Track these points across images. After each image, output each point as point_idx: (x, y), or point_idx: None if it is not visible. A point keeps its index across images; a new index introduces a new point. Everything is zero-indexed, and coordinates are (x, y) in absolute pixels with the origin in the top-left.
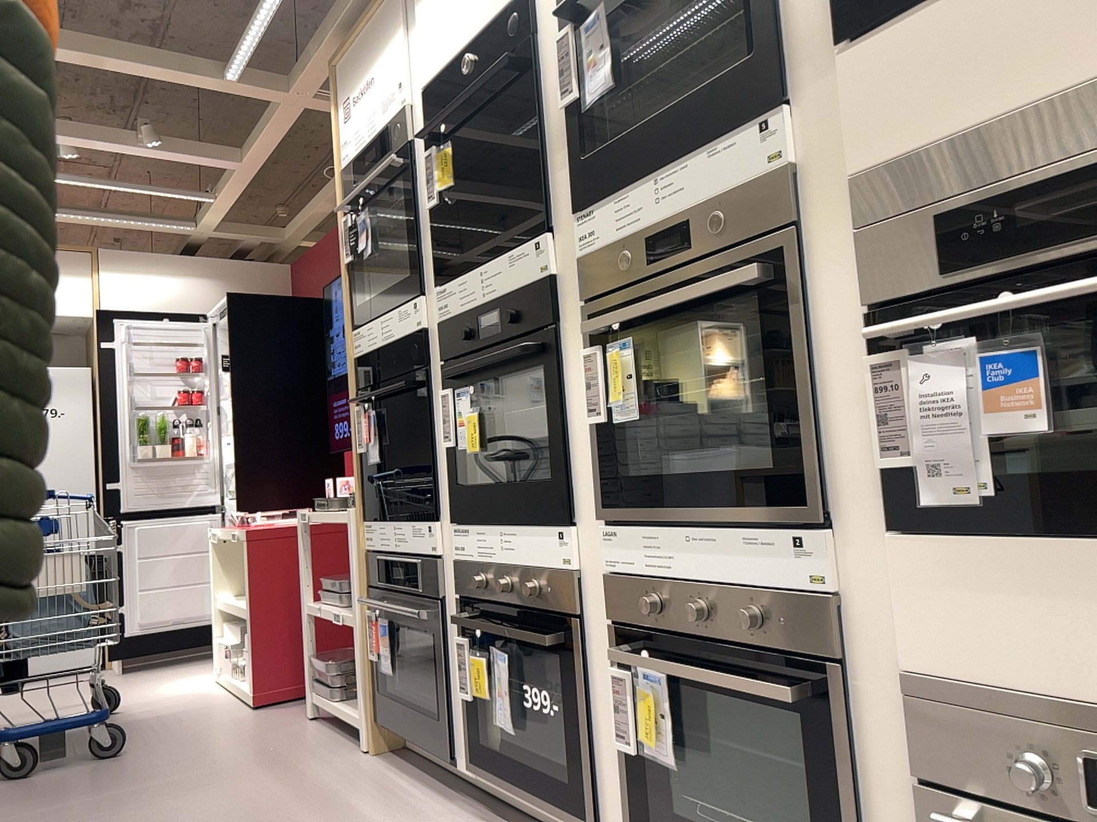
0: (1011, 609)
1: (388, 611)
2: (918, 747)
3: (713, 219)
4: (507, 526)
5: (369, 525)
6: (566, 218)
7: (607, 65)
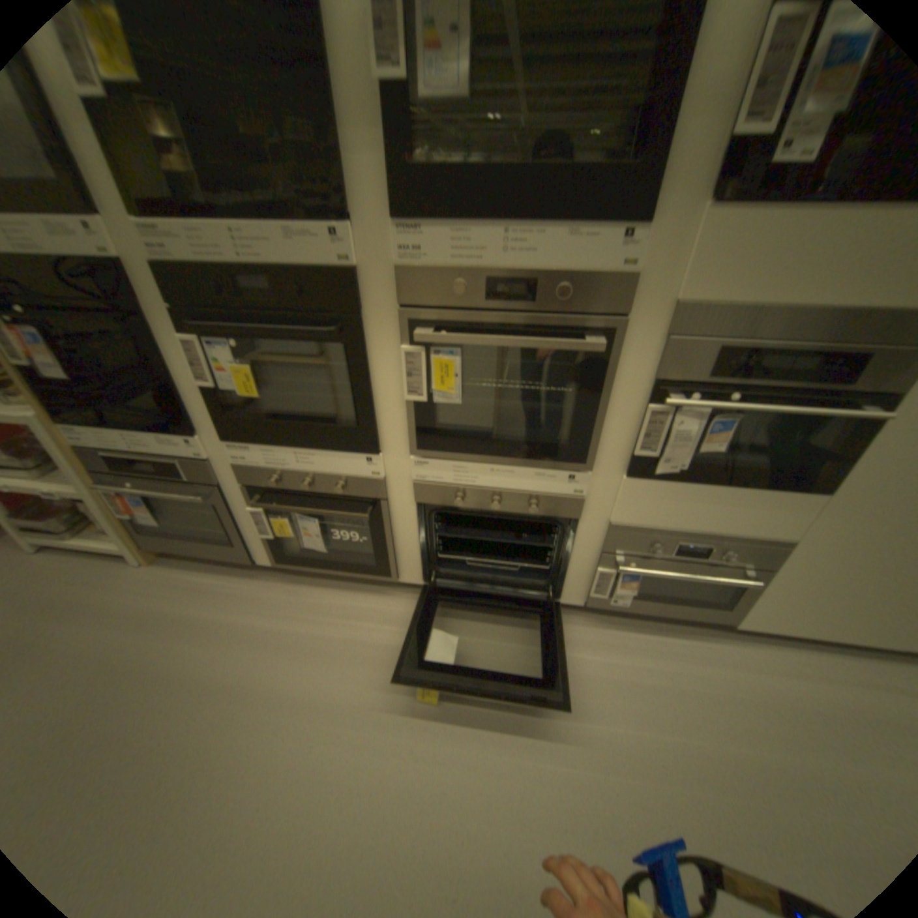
0: (671, 506)
1: (133, 490)
2: (608, 545)
3: (562, 288)
4: (300, 448)
5: (68, 429)
6: (372, 214)
7: (467, 63)
